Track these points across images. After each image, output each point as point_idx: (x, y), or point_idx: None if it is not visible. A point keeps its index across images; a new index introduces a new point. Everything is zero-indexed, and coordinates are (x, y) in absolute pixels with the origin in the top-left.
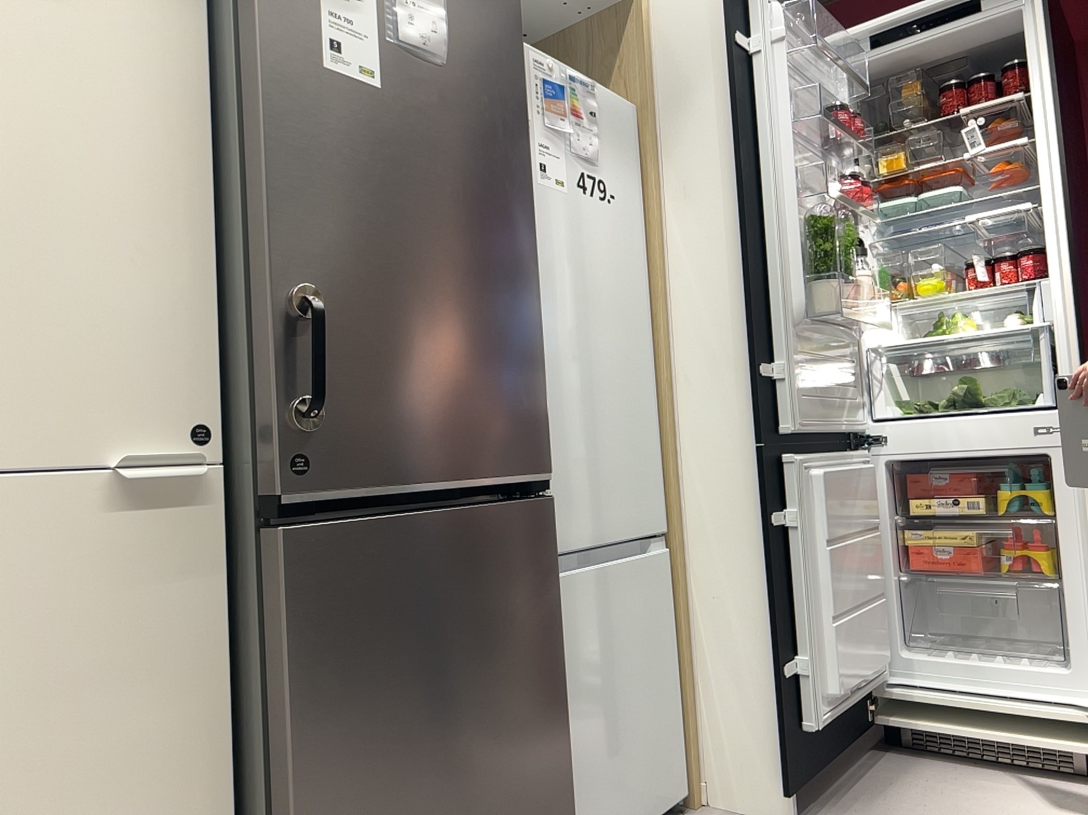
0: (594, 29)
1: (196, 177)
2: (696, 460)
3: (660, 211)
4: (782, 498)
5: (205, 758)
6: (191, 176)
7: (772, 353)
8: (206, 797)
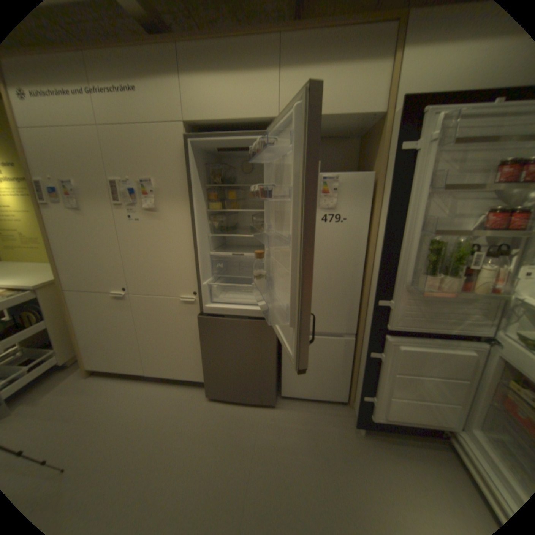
0: (379, 126)
1: (191, 246)
2: (369, 317)
3: (377, 220)
4: (382, 349)
5: (199, 341)
6: (190, 246)
7: (391, 296)
8: (200, 346)
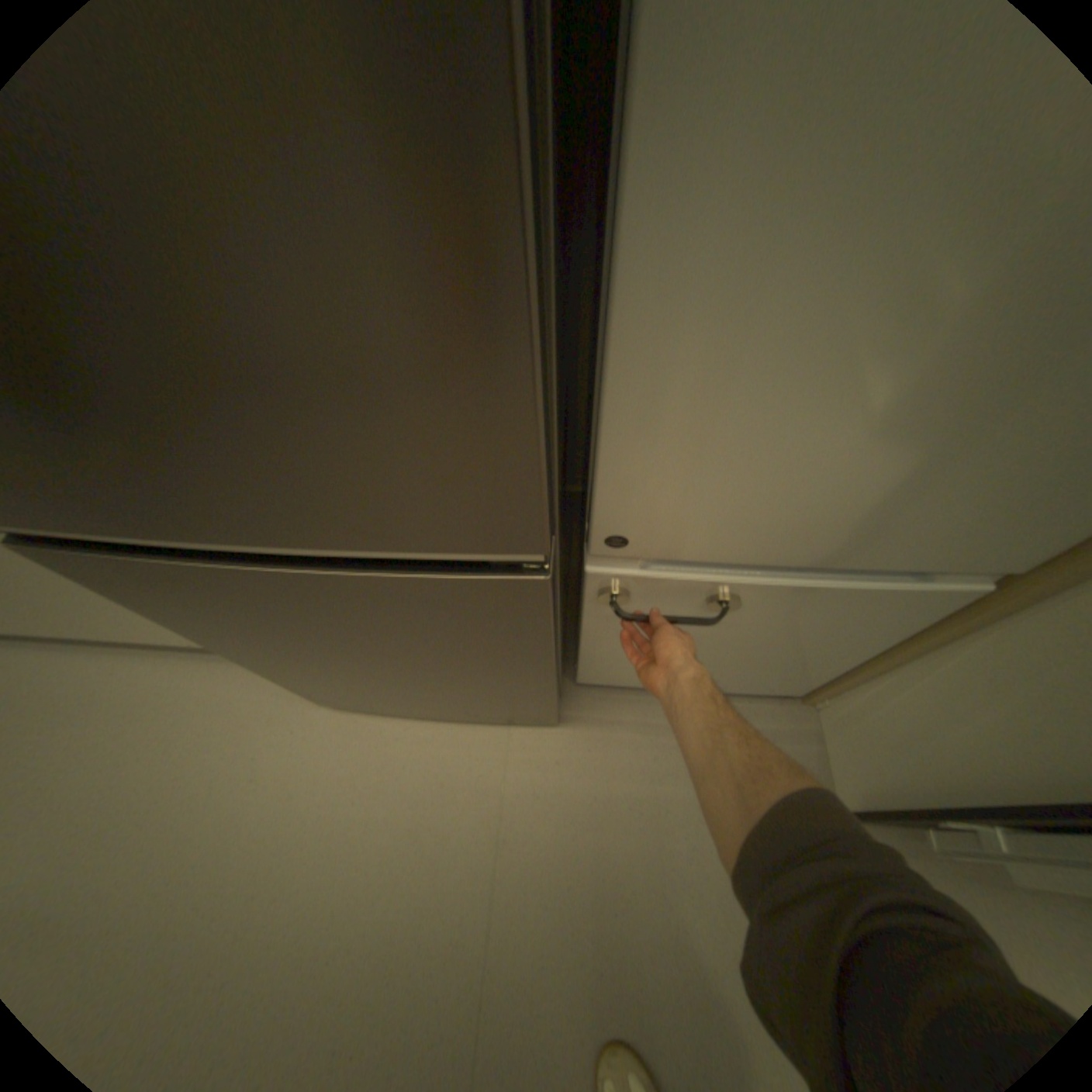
0: None
1: None
2: None
3: None
4: None
5: None
6: None
7: None
8: None
